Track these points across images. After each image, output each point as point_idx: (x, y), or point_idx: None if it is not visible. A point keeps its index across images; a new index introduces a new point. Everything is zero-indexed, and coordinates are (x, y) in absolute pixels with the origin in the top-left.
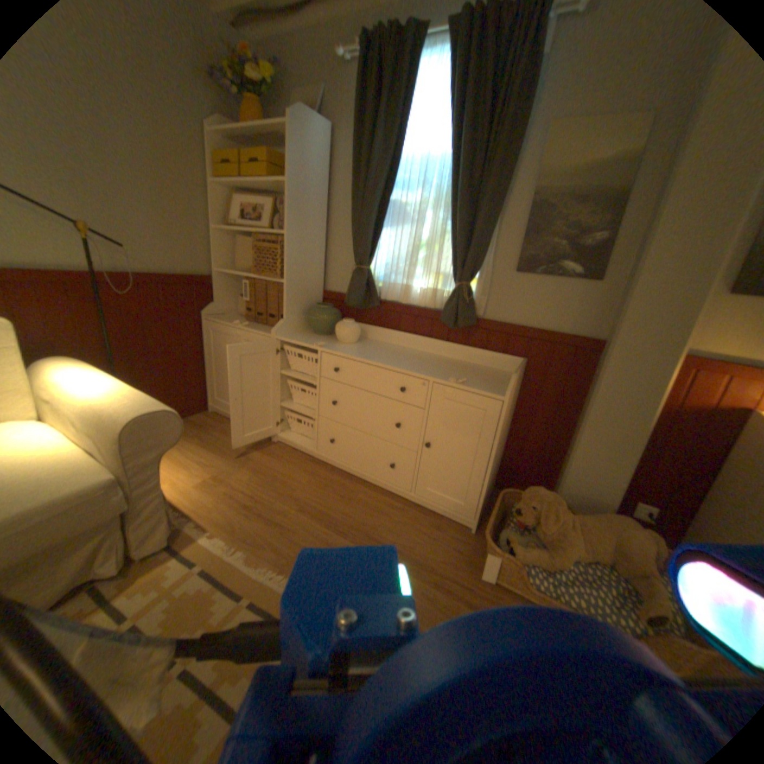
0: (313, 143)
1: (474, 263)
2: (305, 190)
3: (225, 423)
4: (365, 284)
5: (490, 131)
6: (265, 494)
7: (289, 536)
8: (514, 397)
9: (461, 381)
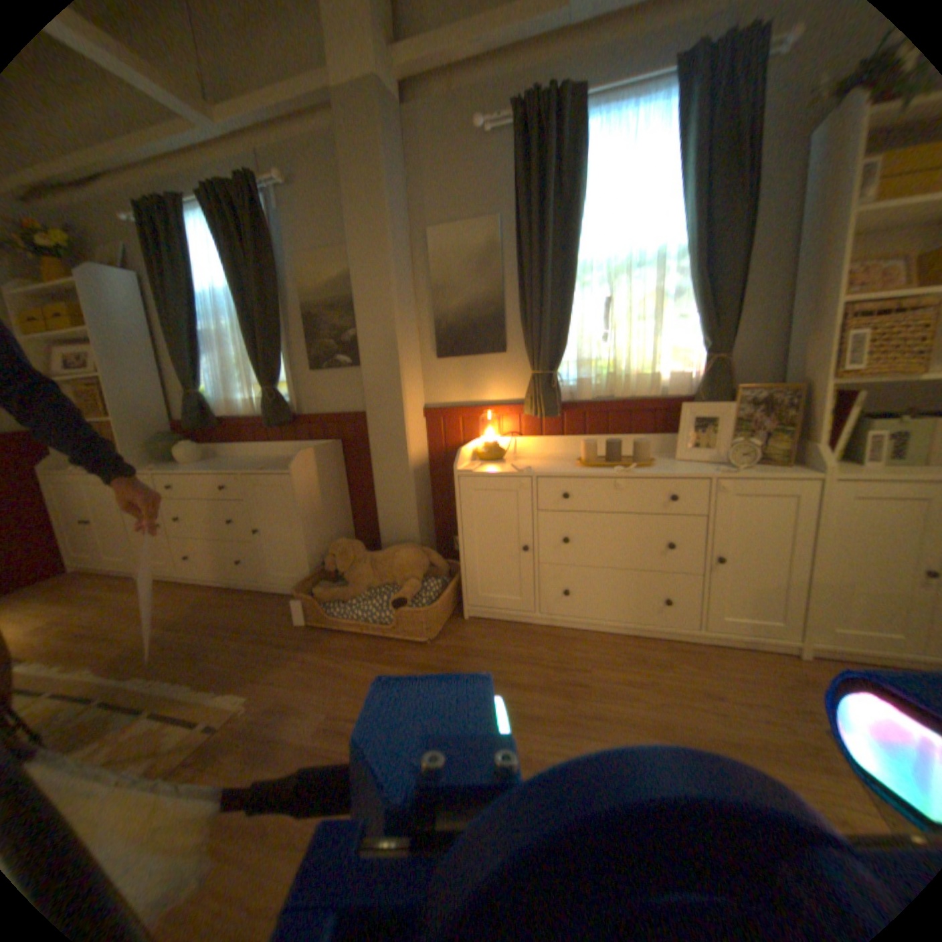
0: (115, 293)
1: (268, 371)
2: (116, 334)
3: (84, 579)
4: (195, 407)
5: (254, 267)
6: (107, 623)
7: (119, 645)
8: (324, 473)
9: (260, 467)
